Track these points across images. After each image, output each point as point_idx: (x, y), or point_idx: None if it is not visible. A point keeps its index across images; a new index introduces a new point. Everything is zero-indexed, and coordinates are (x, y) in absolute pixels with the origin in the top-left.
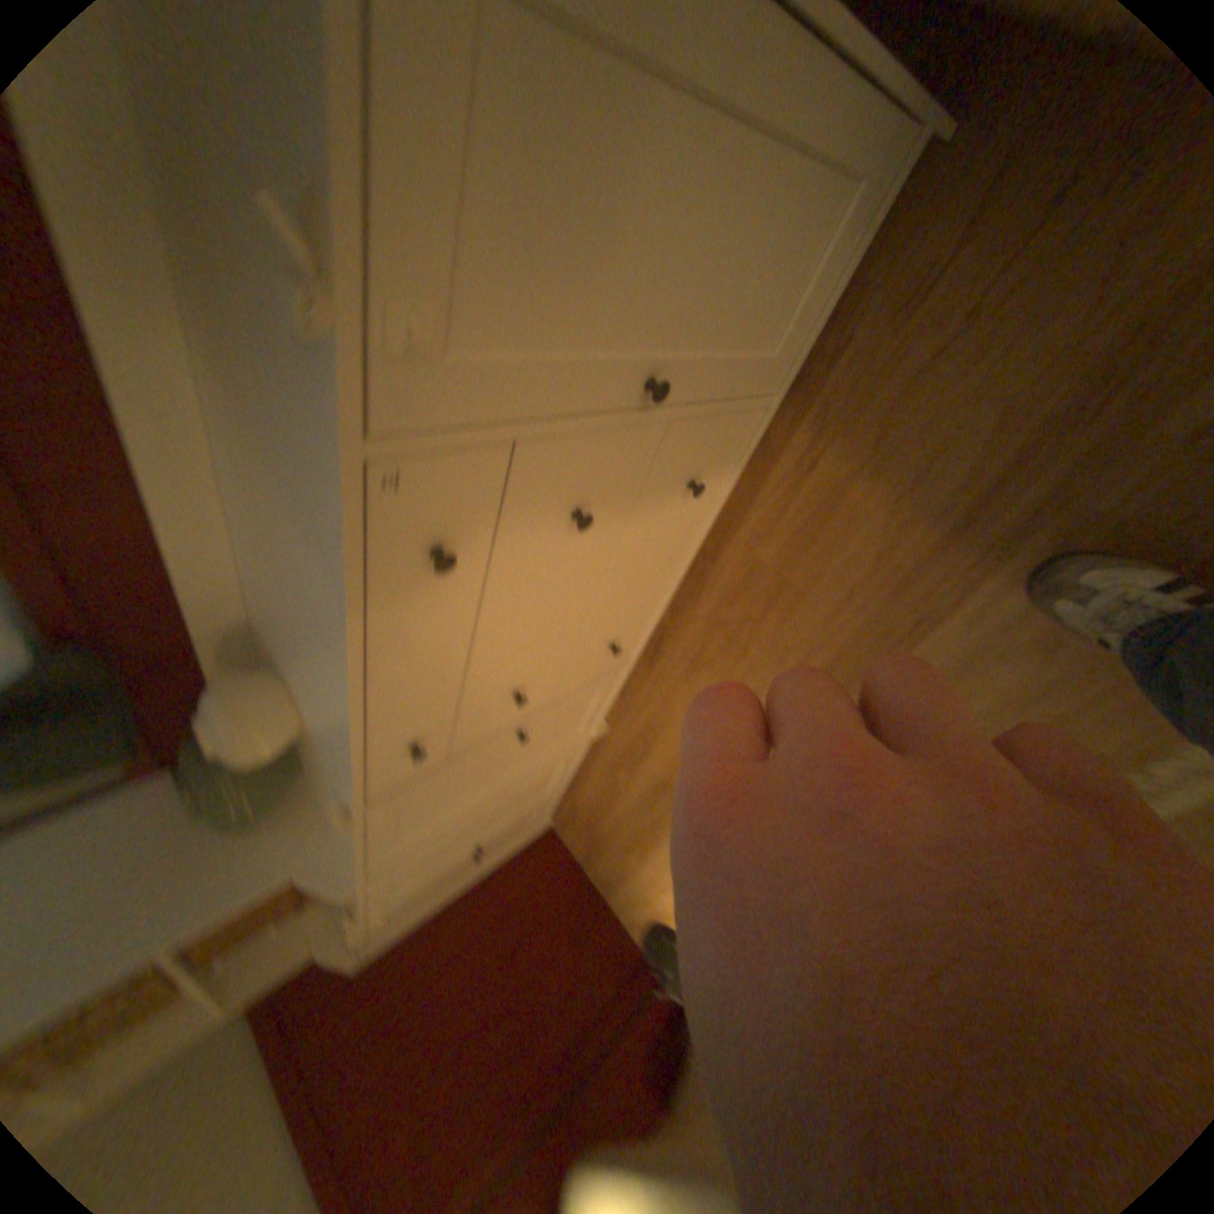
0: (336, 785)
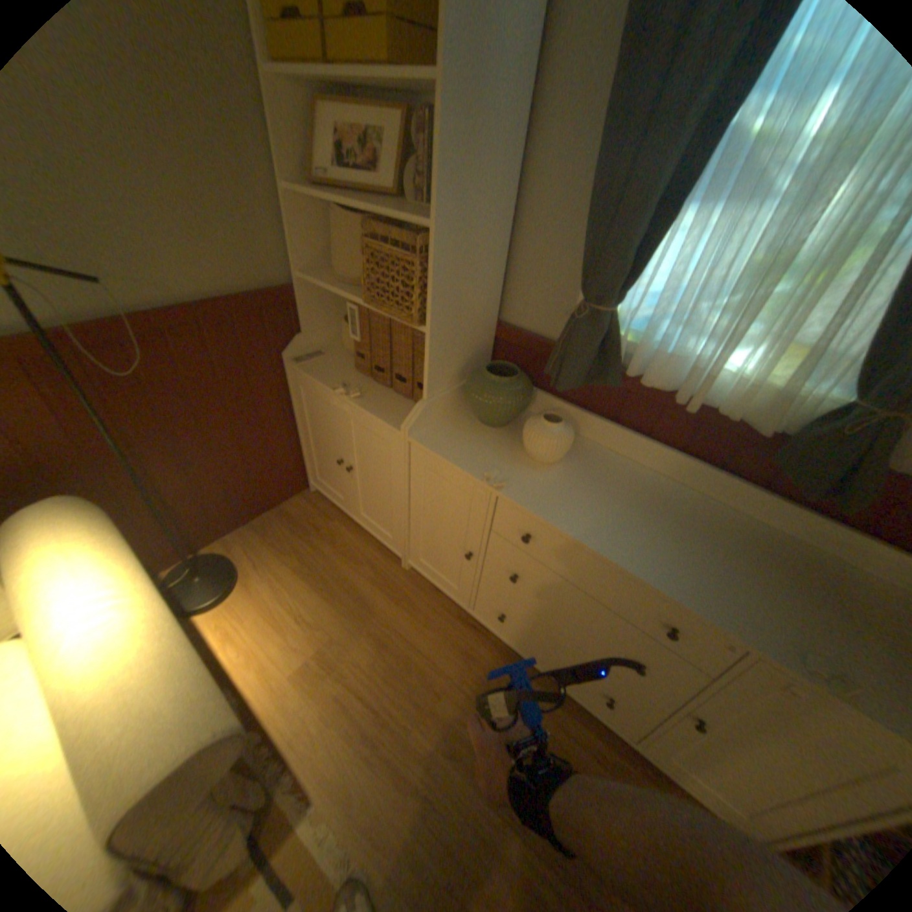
0: (505, 480)
